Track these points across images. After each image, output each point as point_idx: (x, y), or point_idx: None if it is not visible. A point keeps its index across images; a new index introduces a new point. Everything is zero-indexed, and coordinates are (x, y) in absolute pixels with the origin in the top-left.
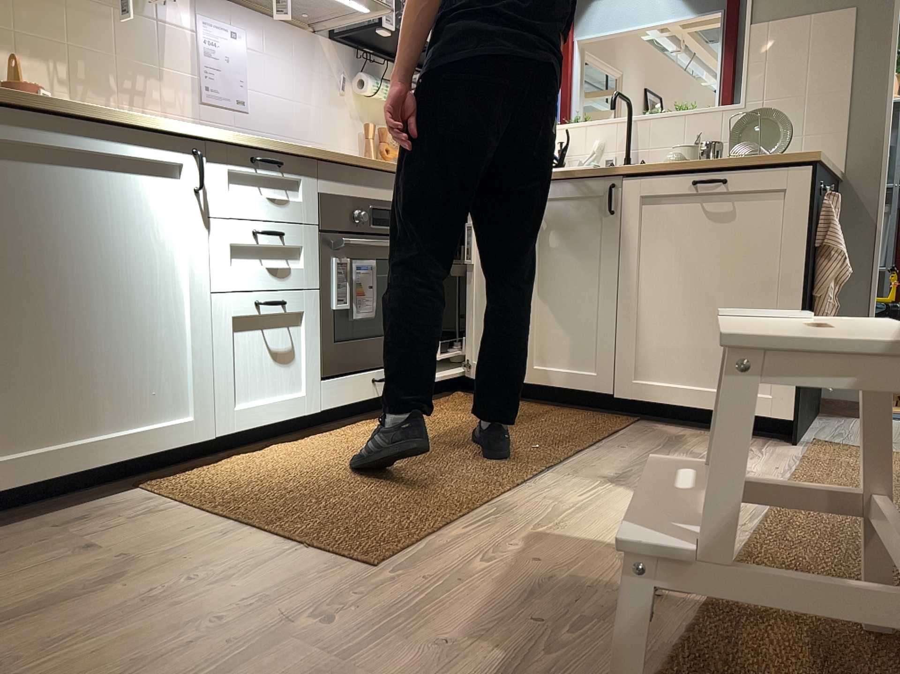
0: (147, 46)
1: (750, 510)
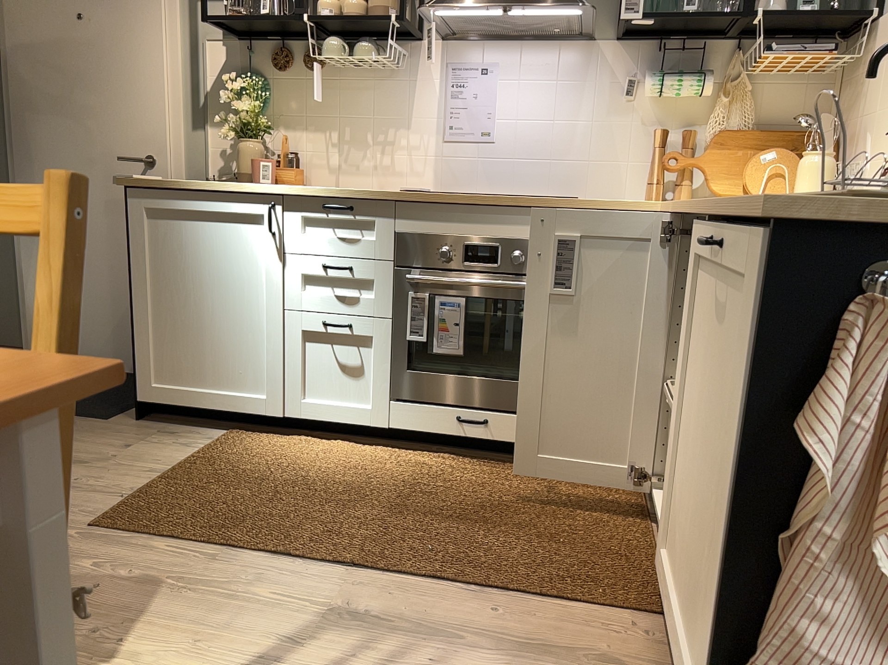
0: (397, 103)
1: None
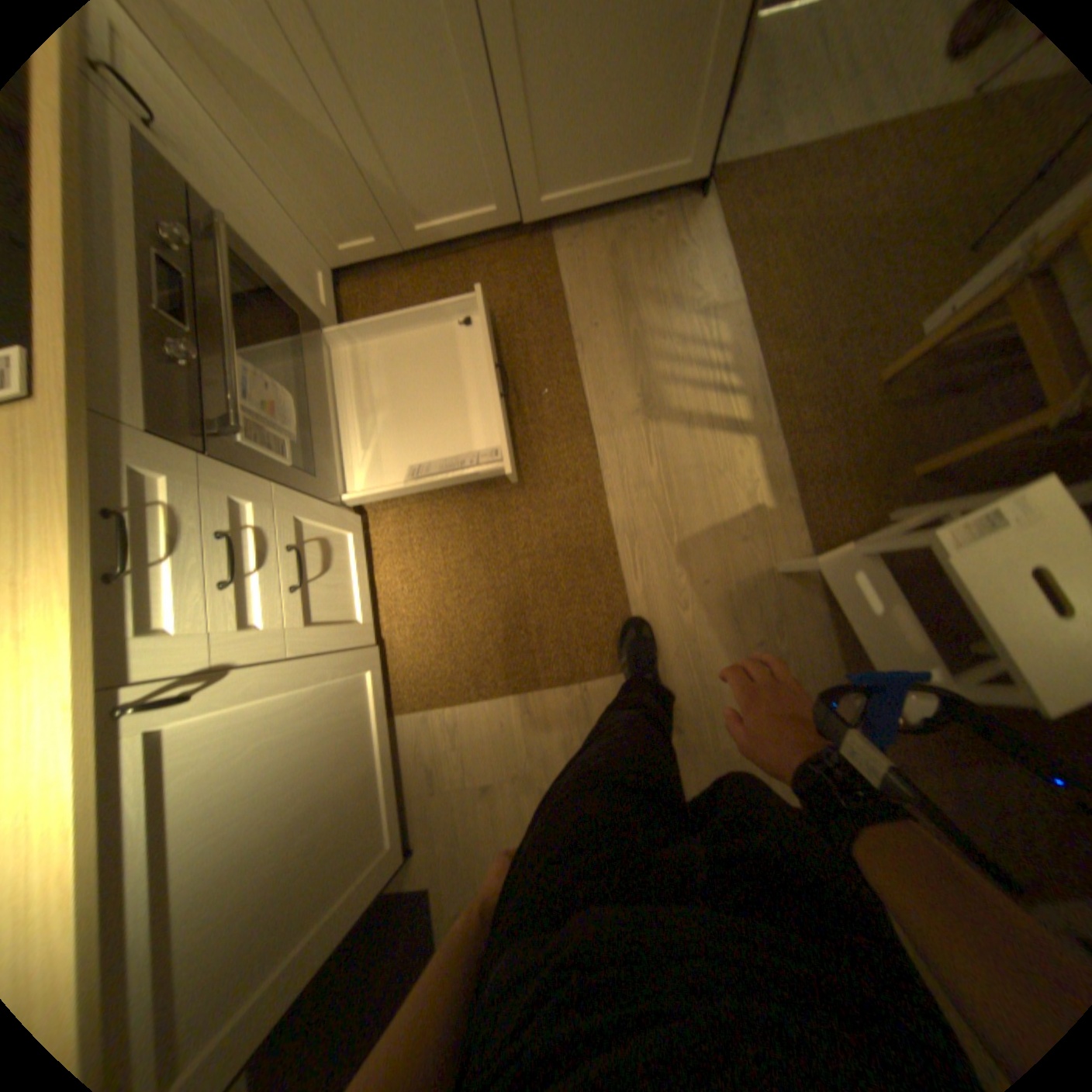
0: None
1: (757, 389)
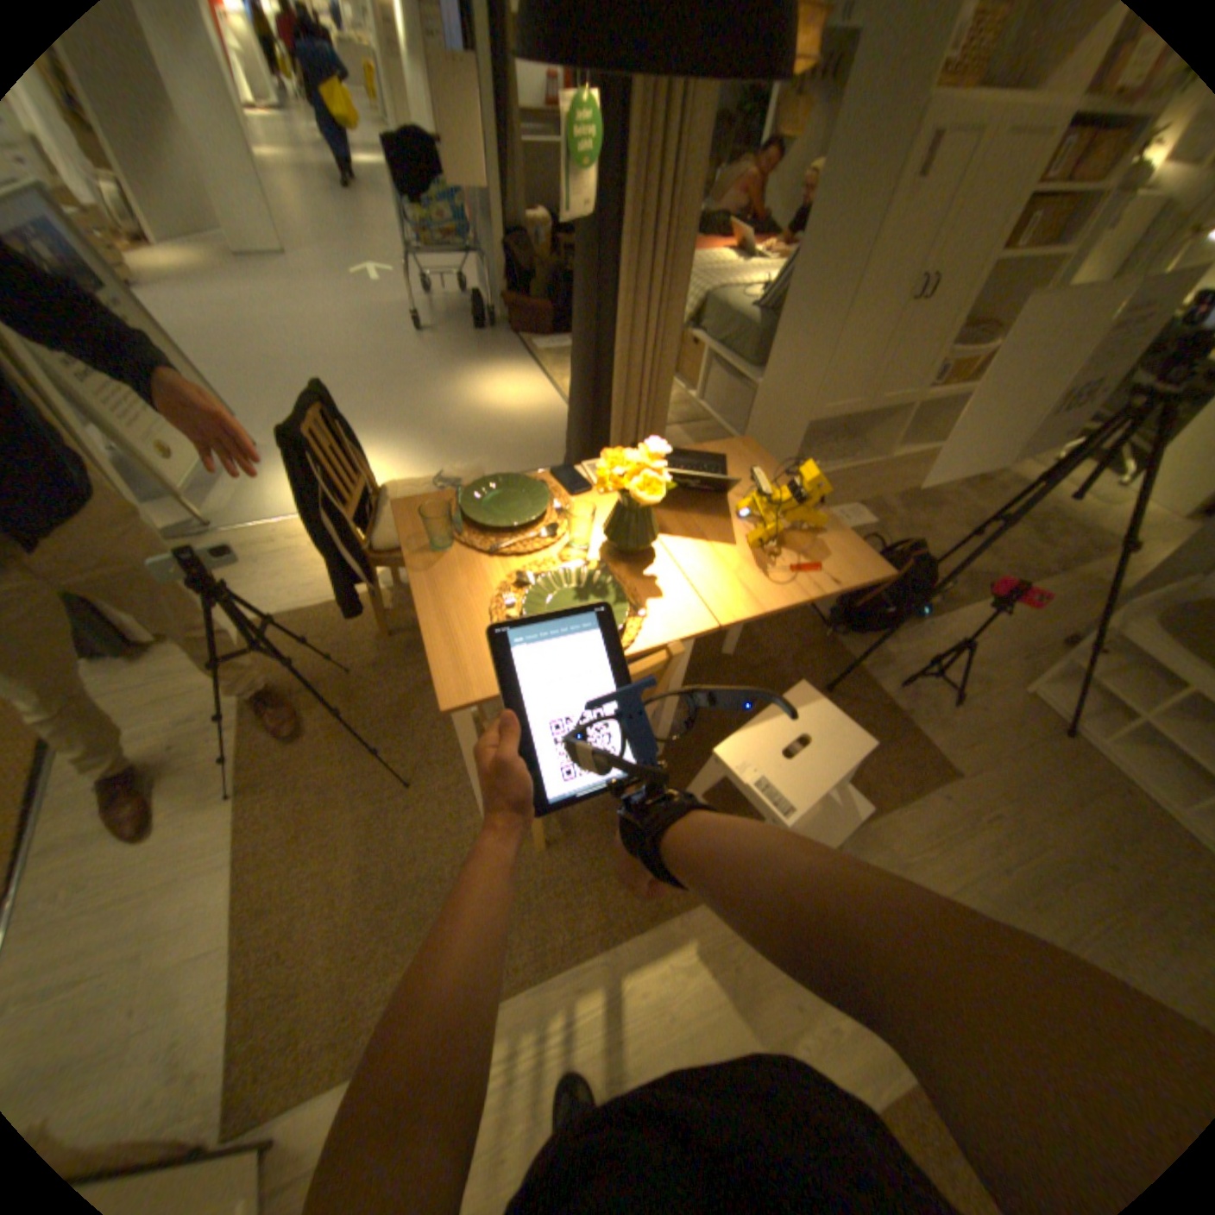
0: None
1: (565, 993)
